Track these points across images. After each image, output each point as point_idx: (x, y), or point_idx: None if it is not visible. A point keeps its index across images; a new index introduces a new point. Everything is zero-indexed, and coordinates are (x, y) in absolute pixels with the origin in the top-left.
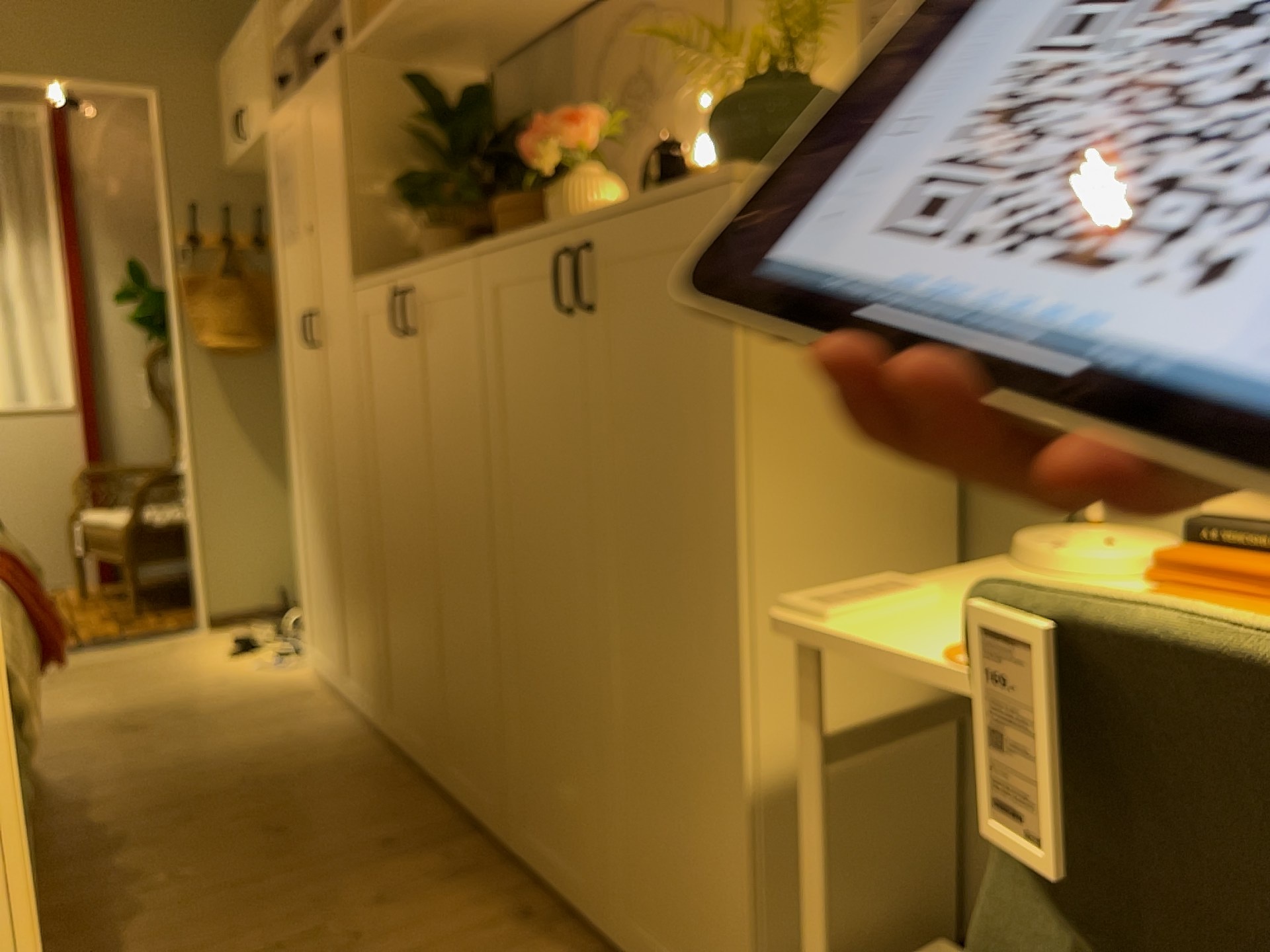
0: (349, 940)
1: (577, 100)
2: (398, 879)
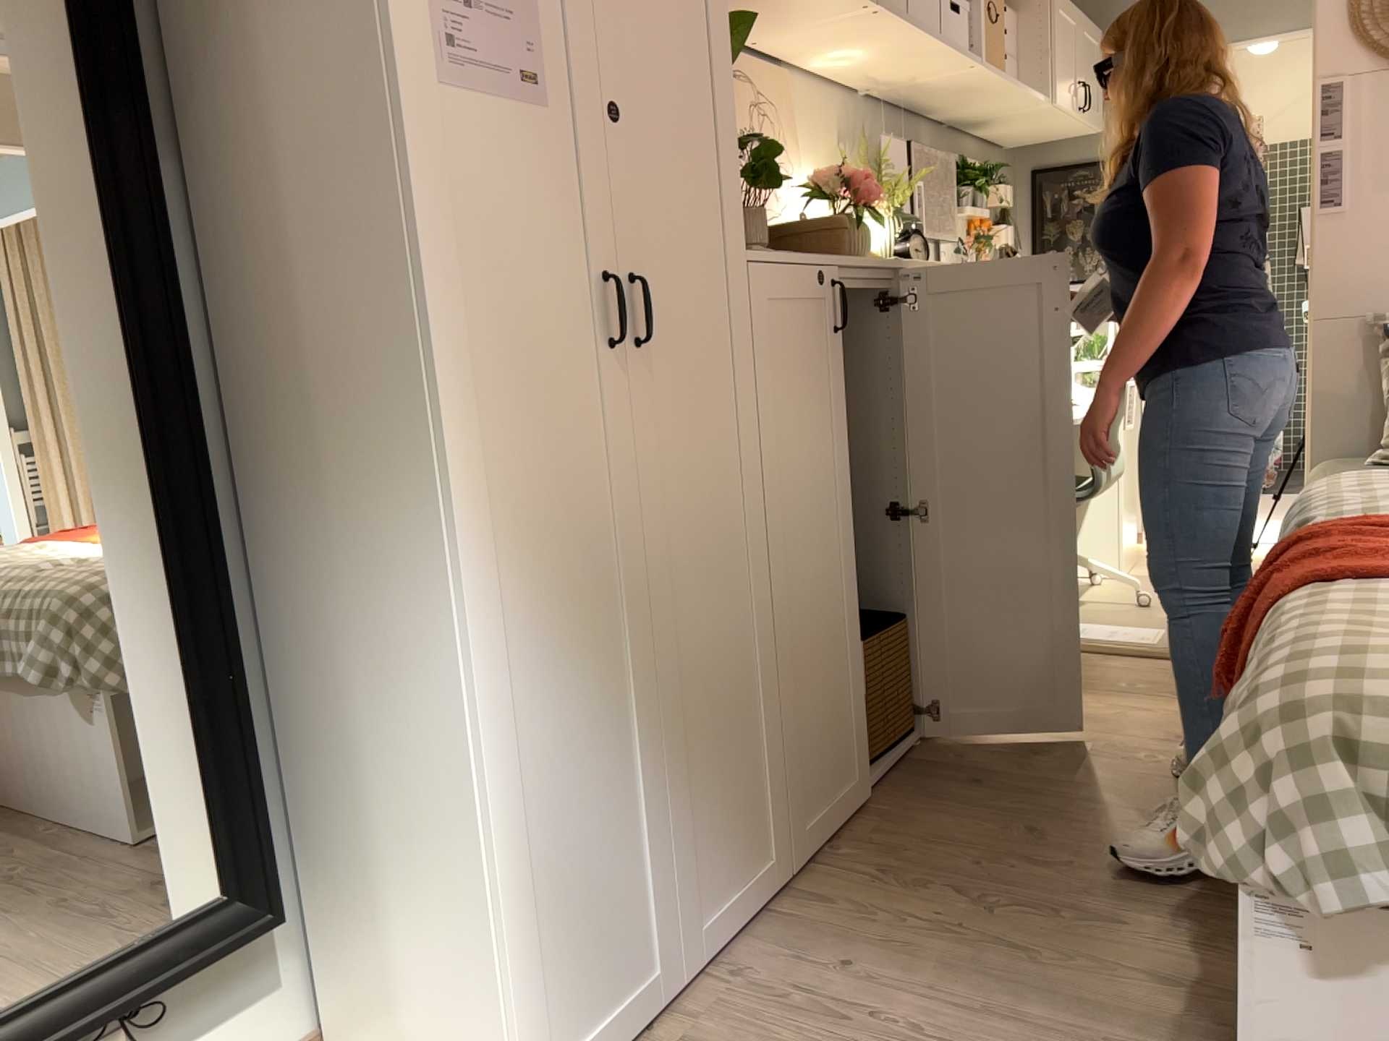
0: (1077, 749)
1: None
2: (1004, 763)
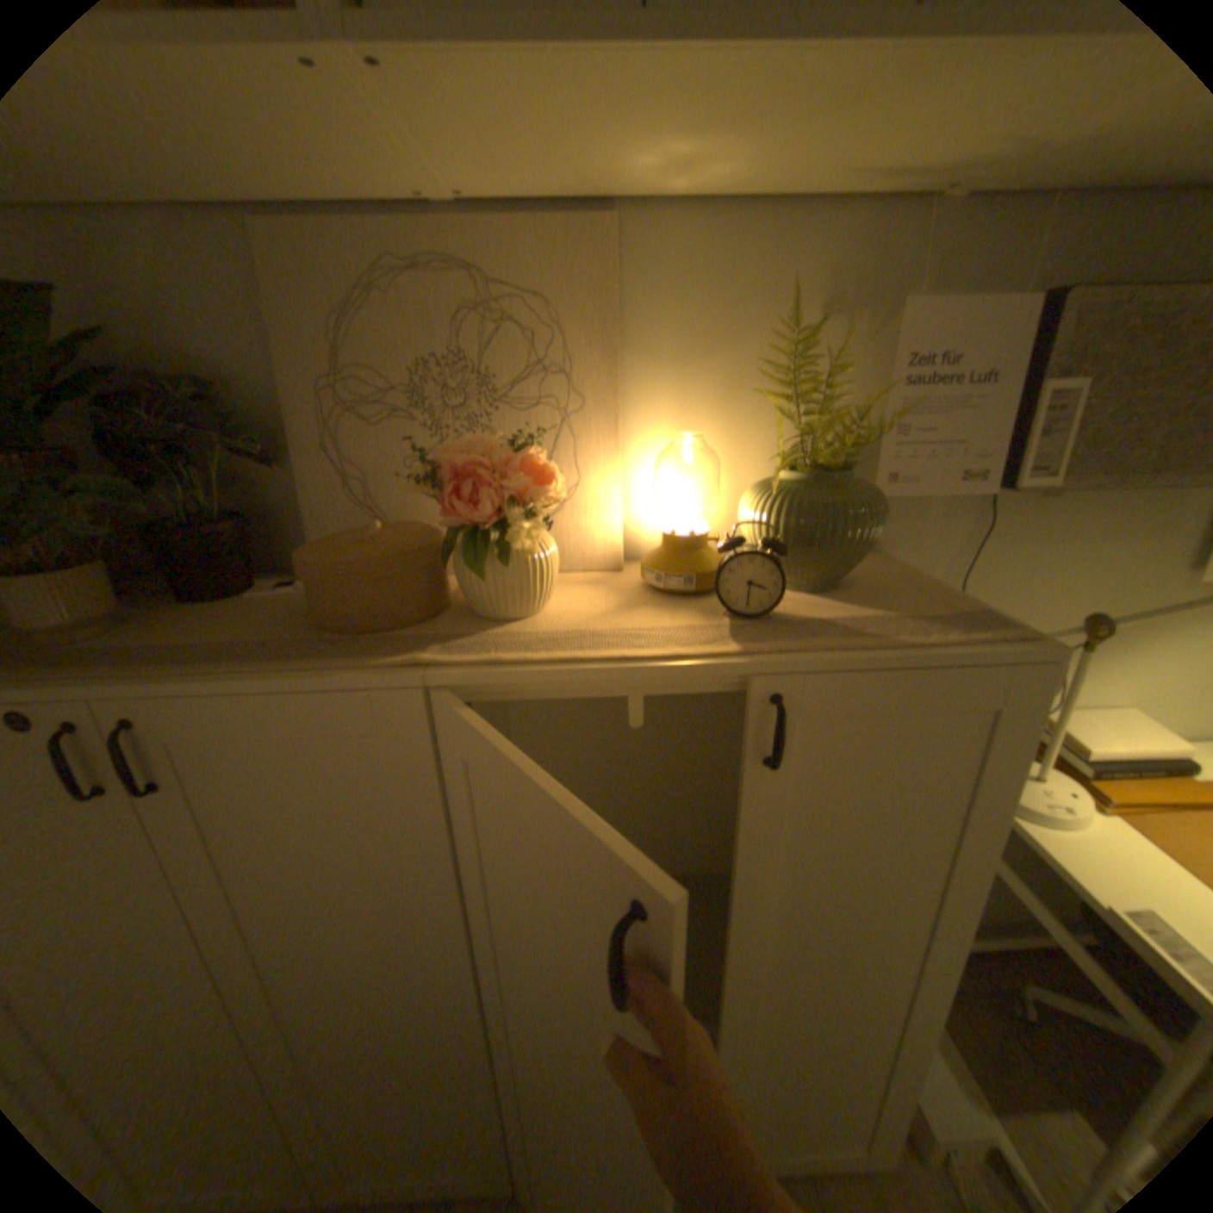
0: None
1: (279, 350)
2: None
